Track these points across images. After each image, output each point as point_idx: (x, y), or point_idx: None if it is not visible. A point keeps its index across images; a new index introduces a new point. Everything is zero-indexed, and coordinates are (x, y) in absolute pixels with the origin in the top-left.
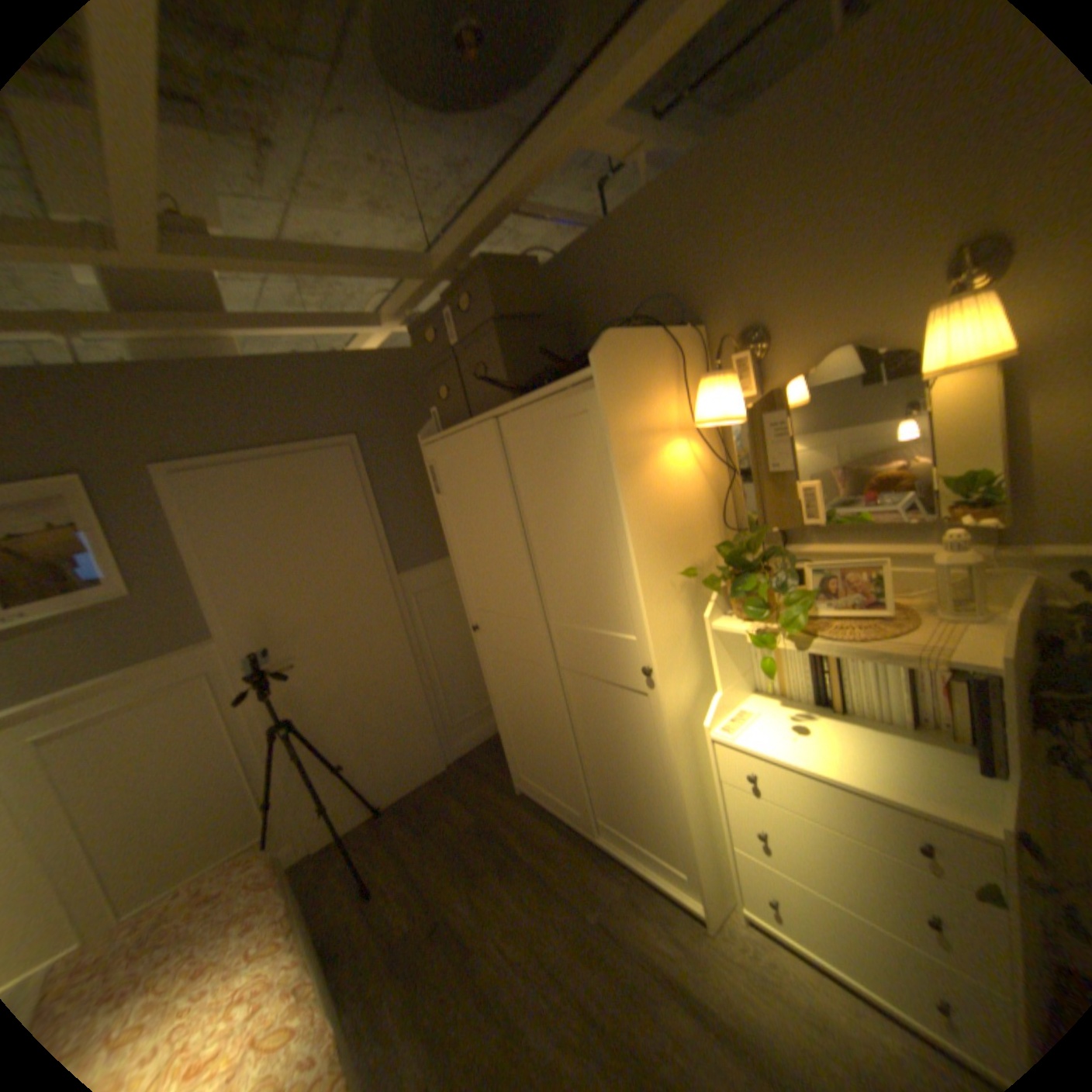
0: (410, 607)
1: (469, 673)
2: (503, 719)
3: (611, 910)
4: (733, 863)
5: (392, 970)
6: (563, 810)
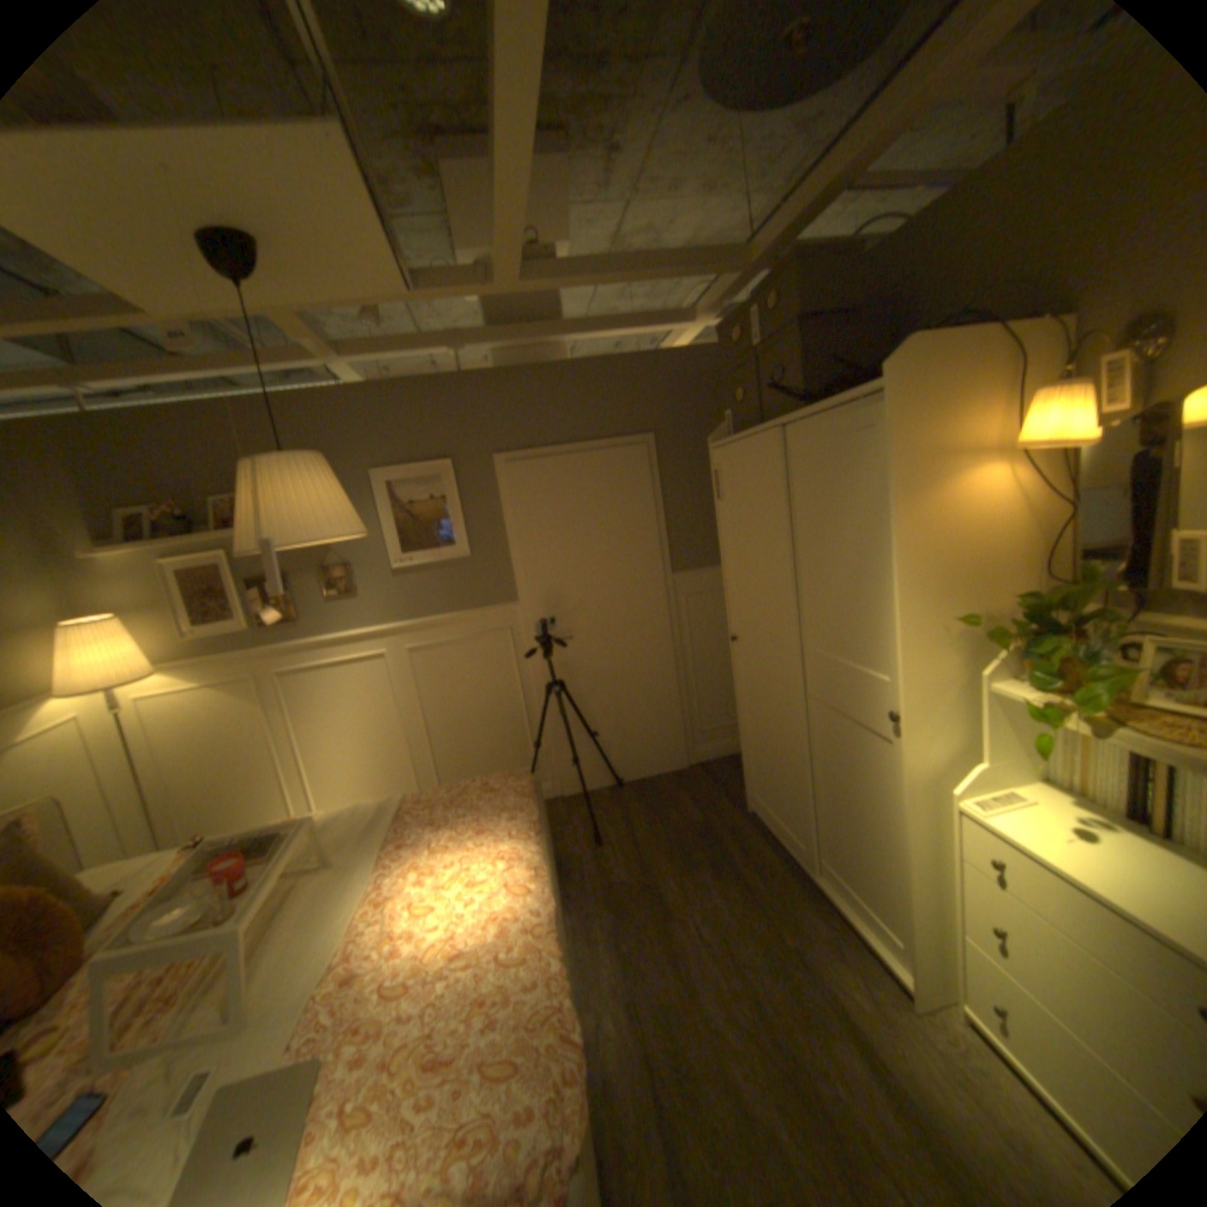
0: (678, 607)
1: (726, 684)
2: (746, 734)
3: (815, 945)
4: (964, 951)
5: (608, 903)
6: (790, 839)
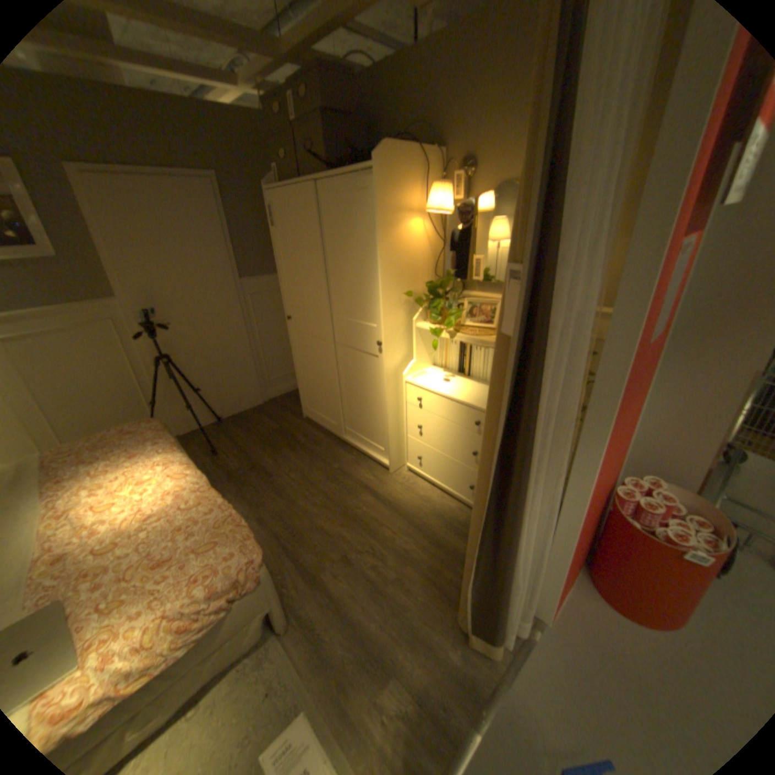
0: (246, 302)
1: (281, 350)
2: (300, 374)
3: (346, 463)
4: (406, 441)
5: (230, 480)
6: (328, 422)
